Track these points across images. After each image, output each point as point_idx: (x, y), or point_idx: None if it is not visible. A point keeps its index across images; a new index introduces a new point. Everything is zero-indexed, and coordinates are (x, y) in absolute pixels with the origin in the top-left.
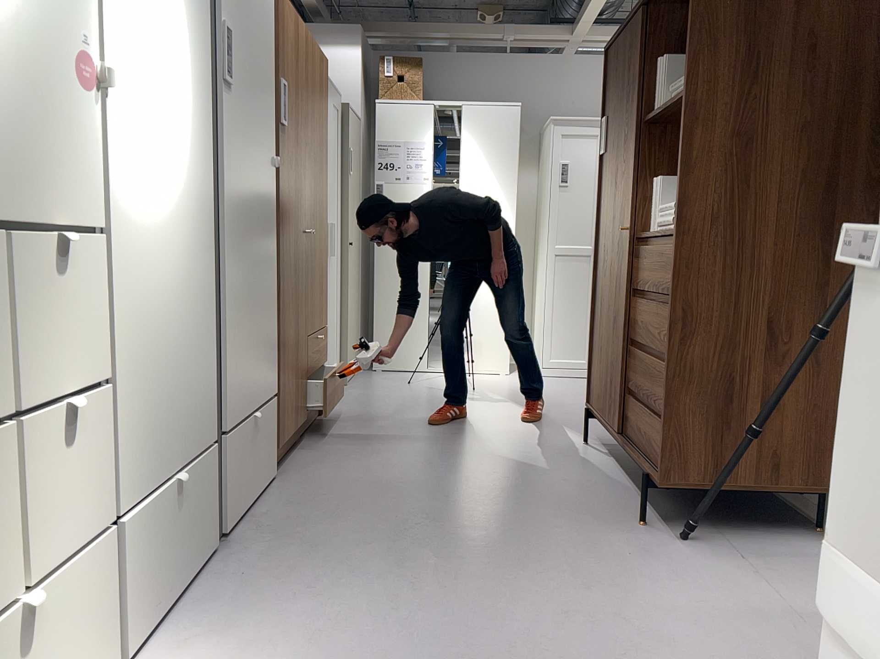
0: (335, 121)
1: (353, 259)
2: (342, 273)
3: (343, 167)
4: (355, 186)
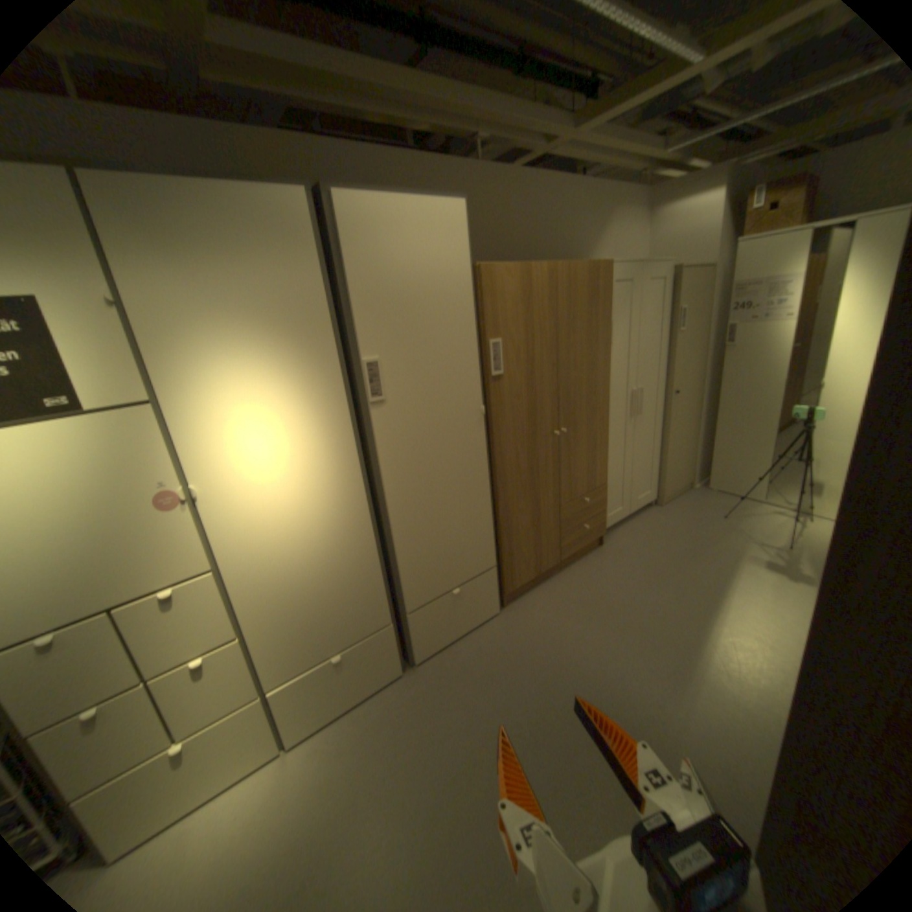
0: (657, 291)
1: (683, 403)
2: (665, 419)
3: (672, 326)
4: (695, 336)
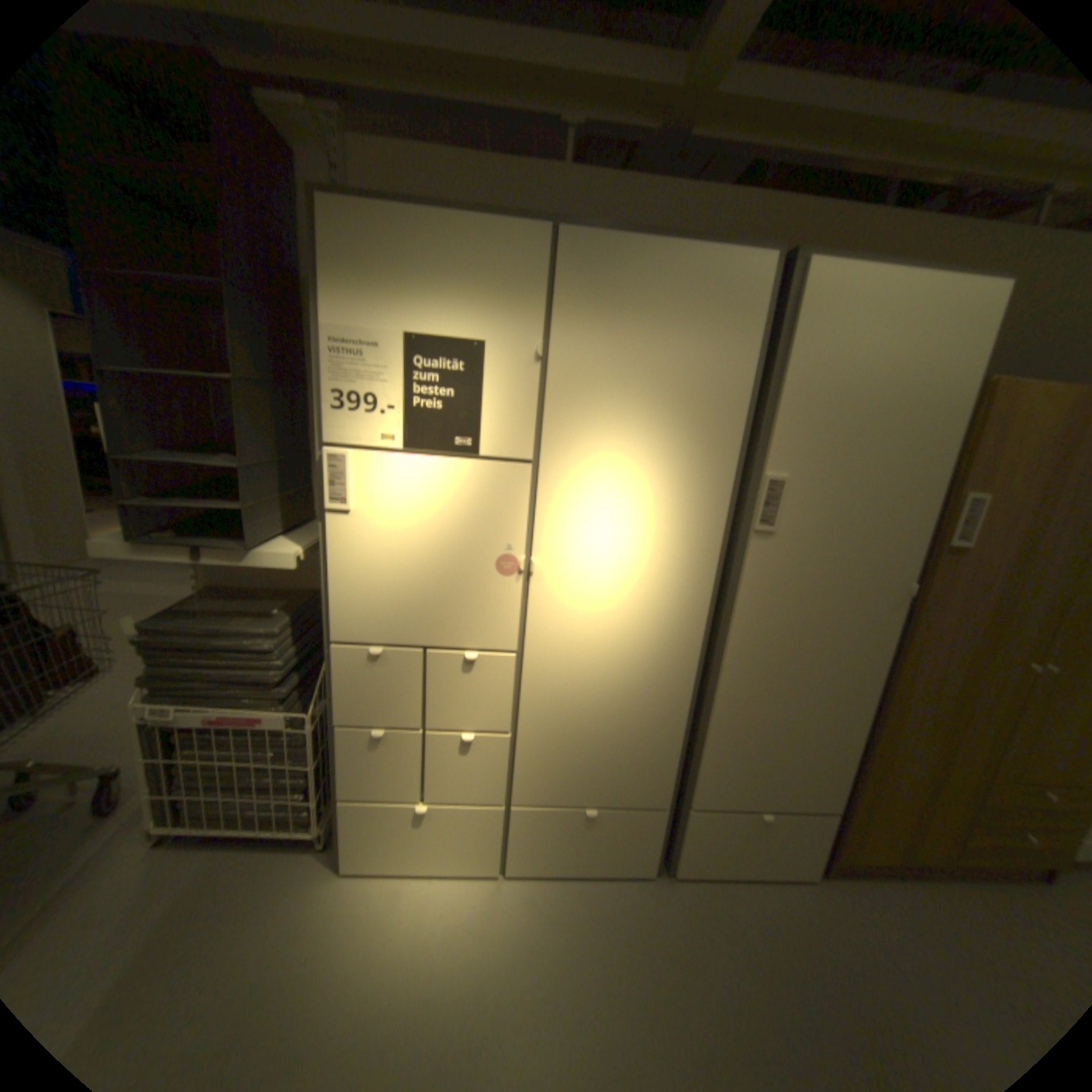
0: None
1: None
2: None
3: None
4: None
